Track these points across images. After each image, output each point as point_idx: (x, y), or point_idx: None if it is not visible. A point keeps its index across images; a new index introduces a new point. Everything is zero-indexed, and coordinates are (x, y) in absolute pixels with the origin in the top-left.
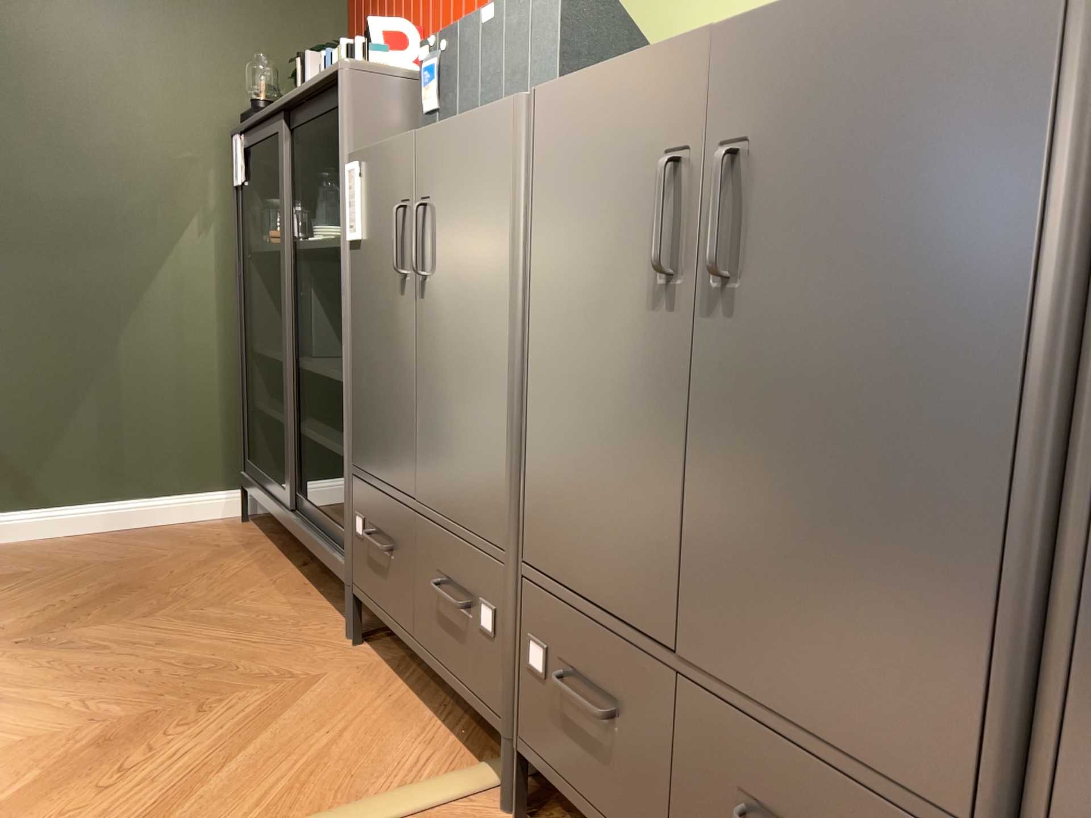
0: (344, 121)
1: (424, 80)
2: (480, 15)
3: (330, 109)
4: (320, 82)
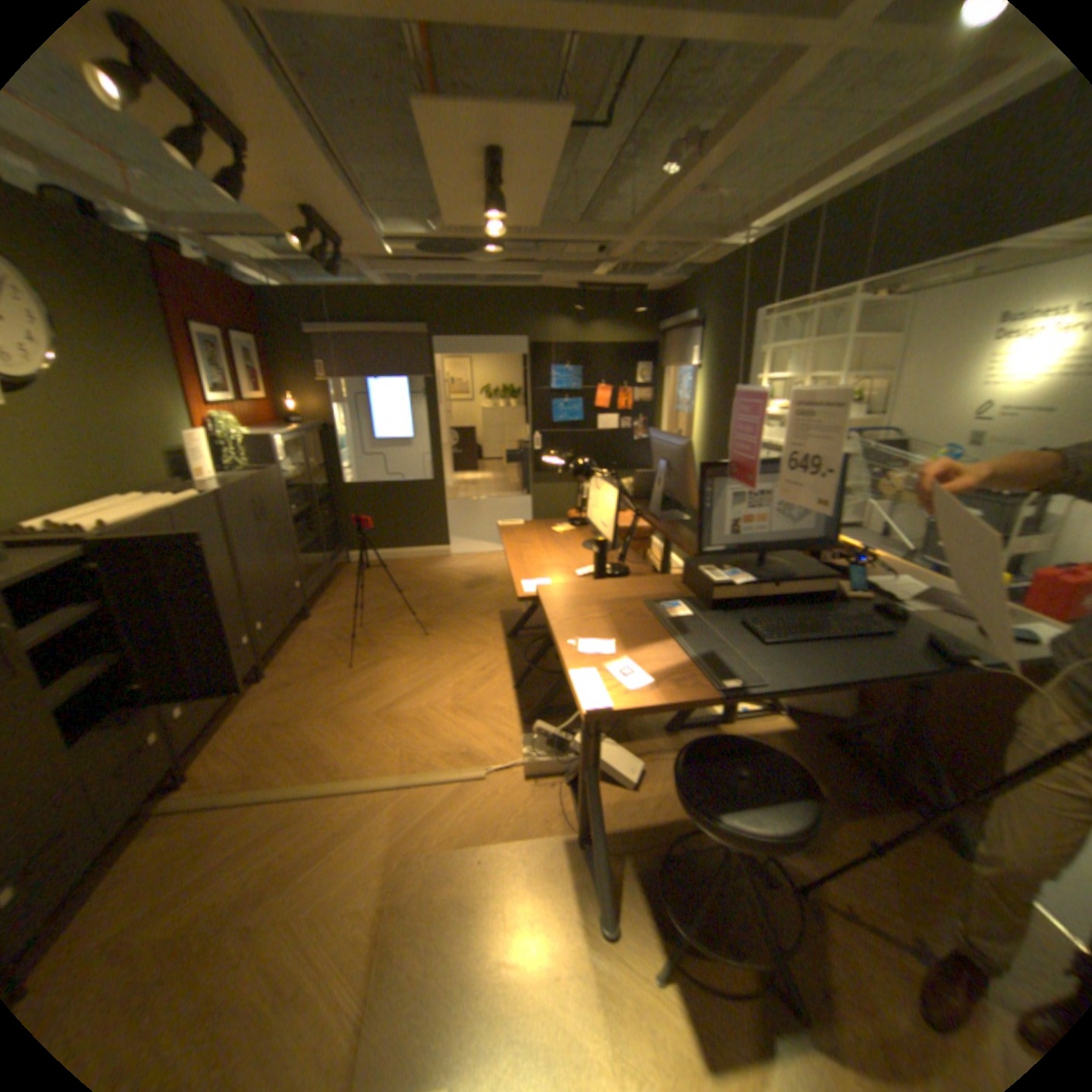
0: None
1: None
2: None
3: None
4: None
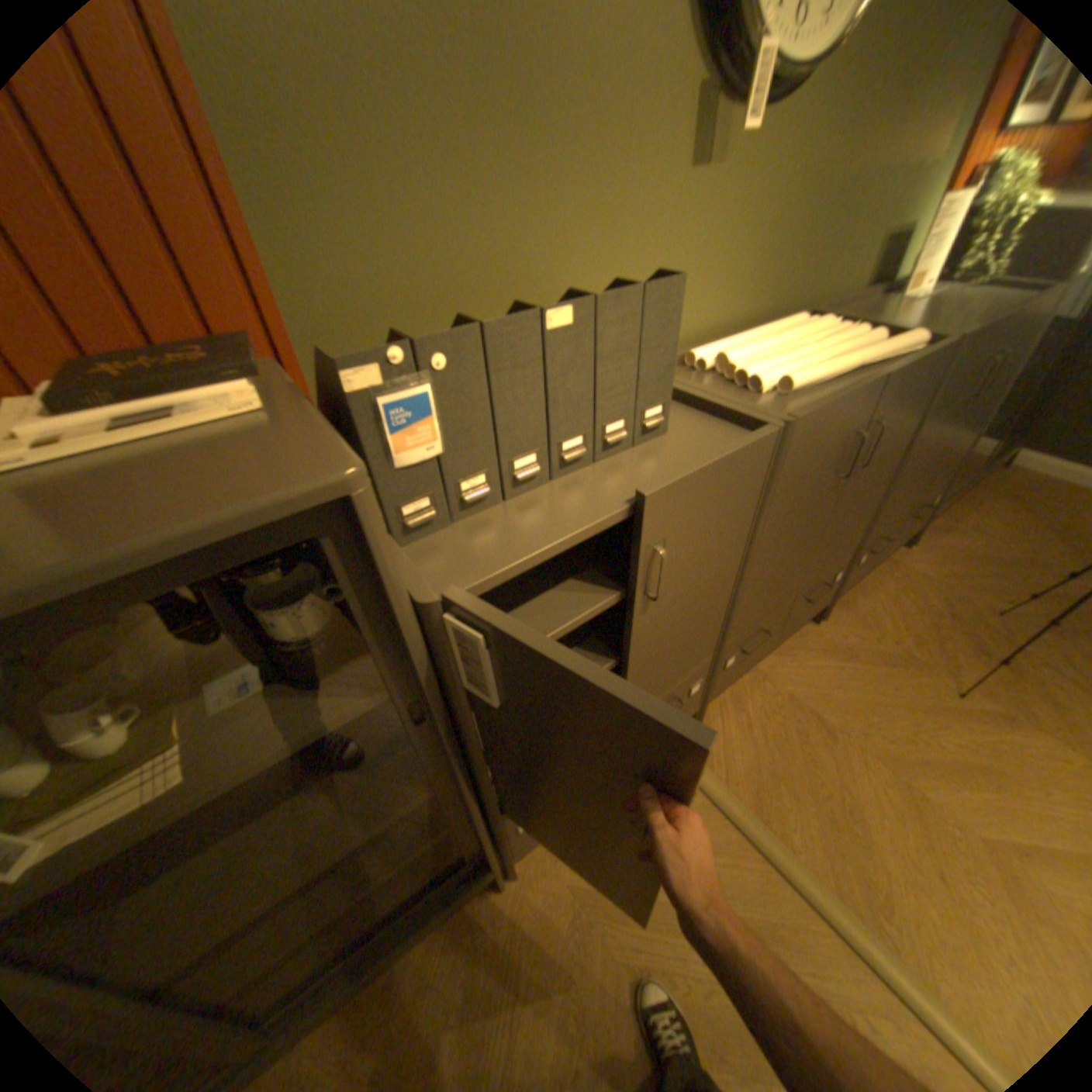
0: (389, 563)
1: (388, 415)
2: (540, 311)
3: (155, 585)
4: (179, 544)
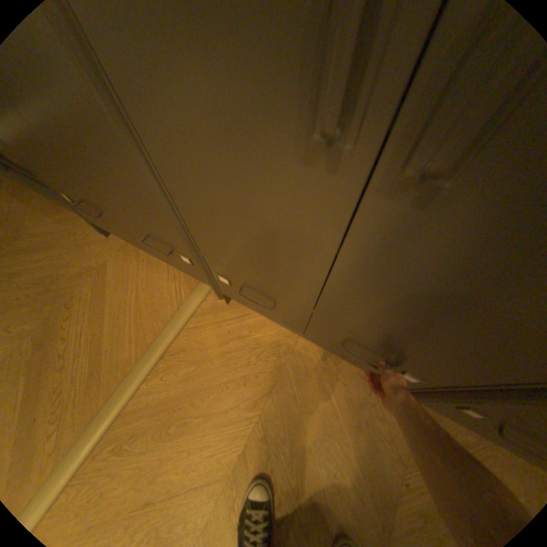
0: None
1: None
2: None
3: None
4: None
